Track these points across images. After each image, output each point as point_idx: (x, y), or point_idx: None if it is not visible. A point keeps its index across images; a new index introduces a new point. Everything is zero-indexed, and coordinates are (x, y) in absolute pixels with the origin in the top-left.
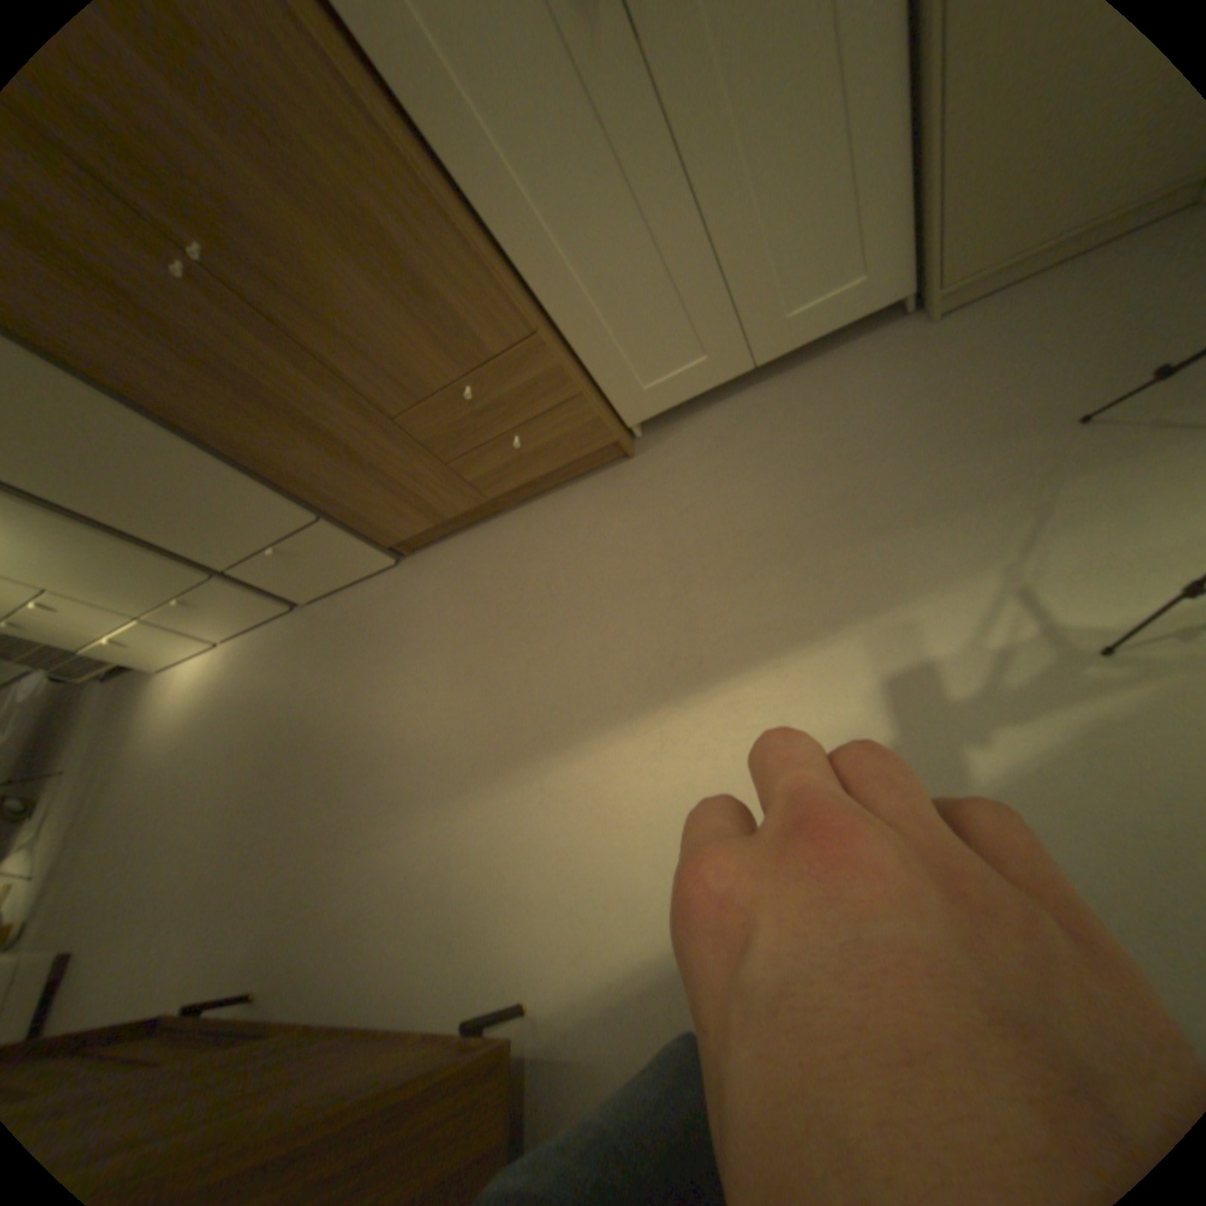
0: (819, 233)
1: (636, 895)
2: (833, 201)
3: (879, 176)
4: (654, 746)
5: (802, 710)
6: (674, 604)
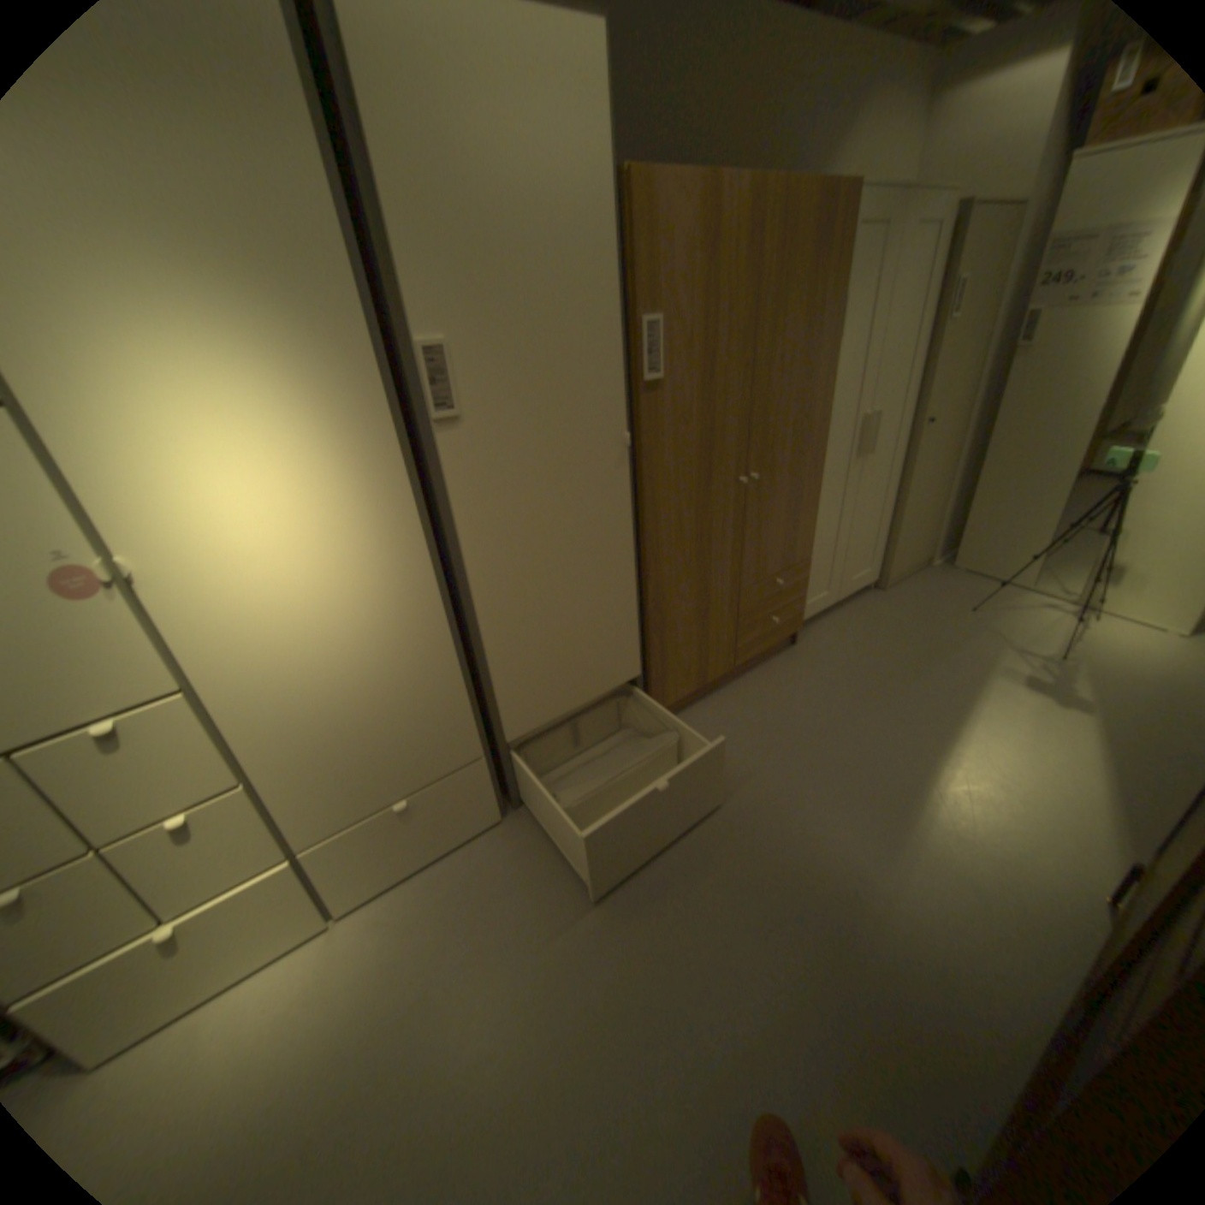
0: (864, 551)
1: (1066, 807)
2: (870, 541)
3: (880, 537)
4: (981, 747)
5: (1015, 707)
6: (907, 693)
